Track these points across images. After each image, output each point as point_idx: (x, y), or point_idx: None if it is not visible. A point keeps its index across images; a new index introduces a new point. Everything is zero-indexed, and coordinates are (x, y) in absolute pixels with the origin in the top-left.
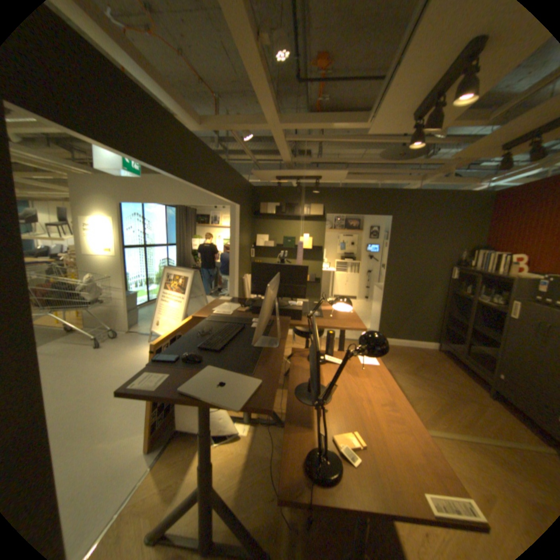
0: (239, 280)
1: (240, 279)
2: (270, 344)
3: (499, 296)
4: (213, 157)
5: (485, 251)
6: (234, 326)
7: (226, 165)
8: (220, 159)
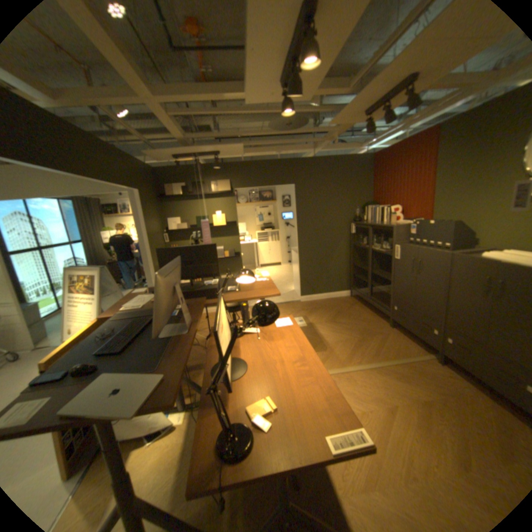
0: (155, 268)
1: (156, 267)
2: (177, 332)
3: (385, 242)
4: (85, 138)
5: (372, 206)
6: (142, 320)
7: (108, 146)
8: (97, 140)
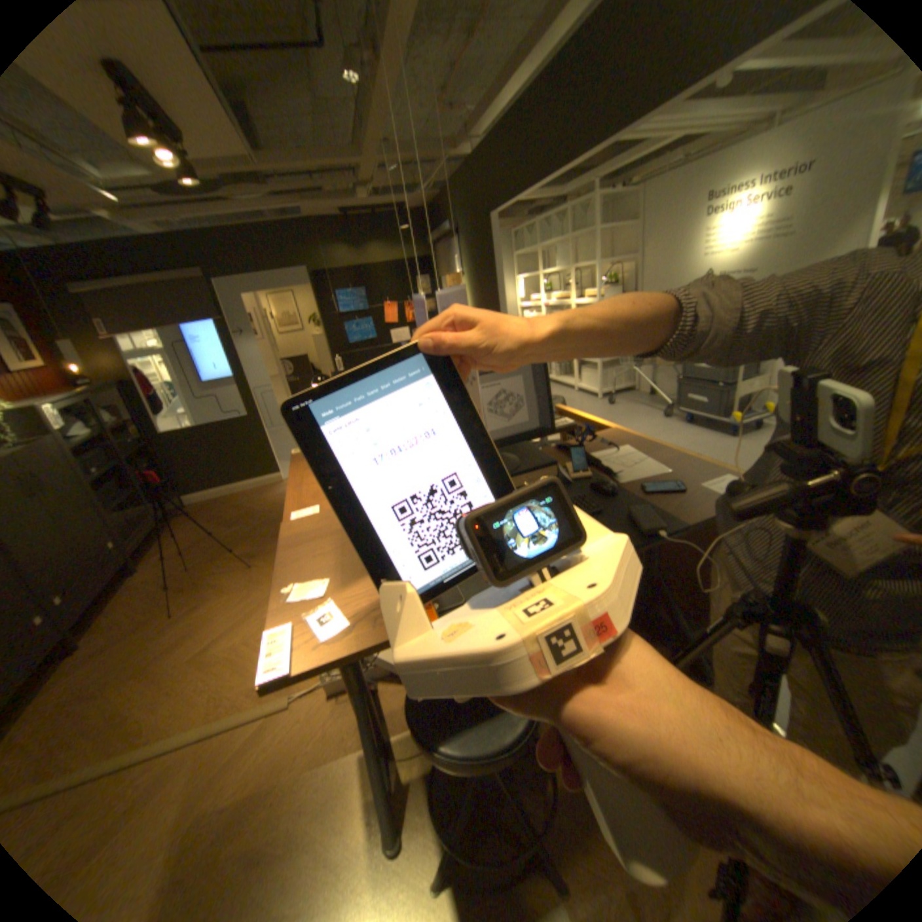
0: None
1: None
2: None
3: None
4: None
5: None
6: None
7: None
8: None
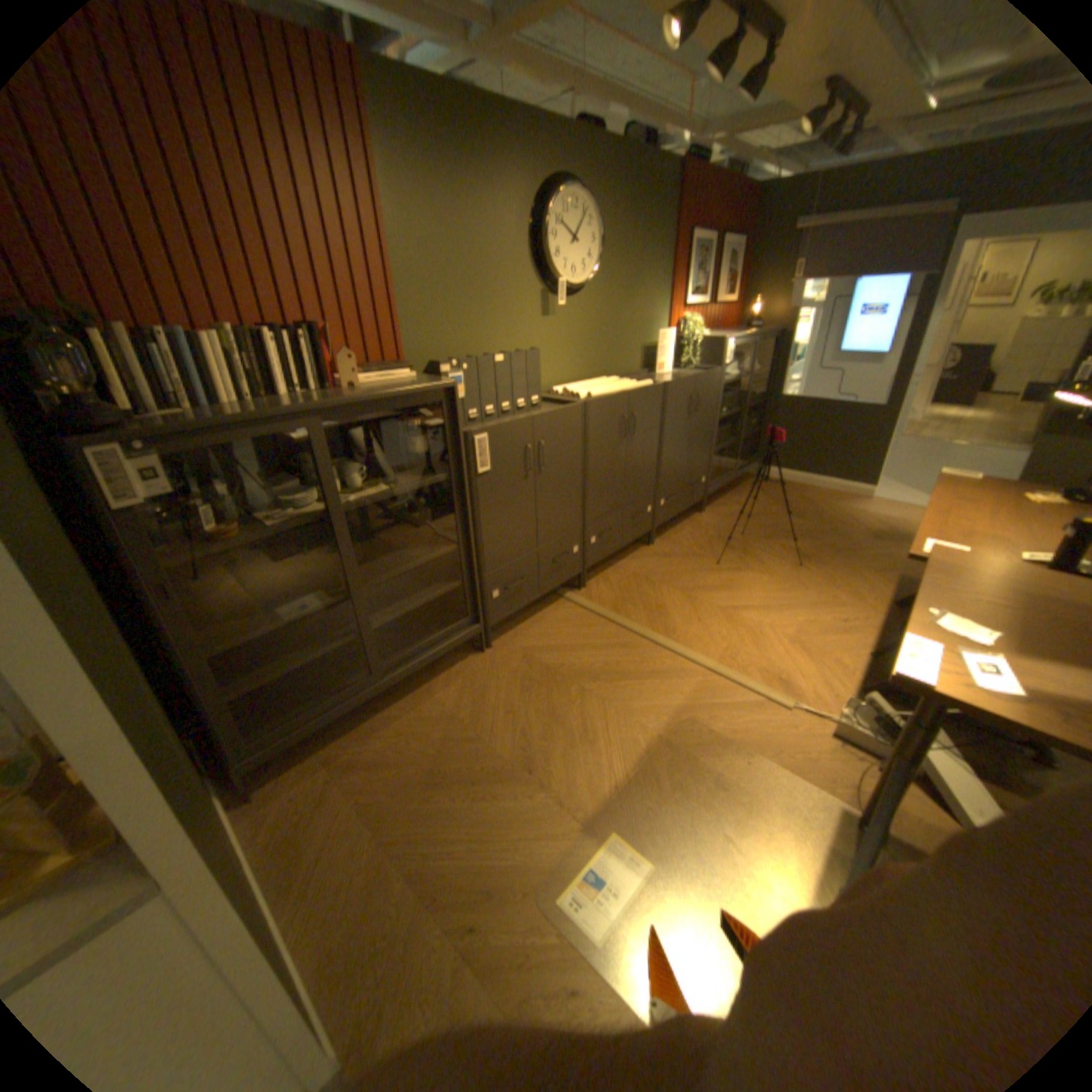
0: None
1: None
2: None
3: (335, 470)
4: None
5: (125, 331)
6: None
7: None
8: None
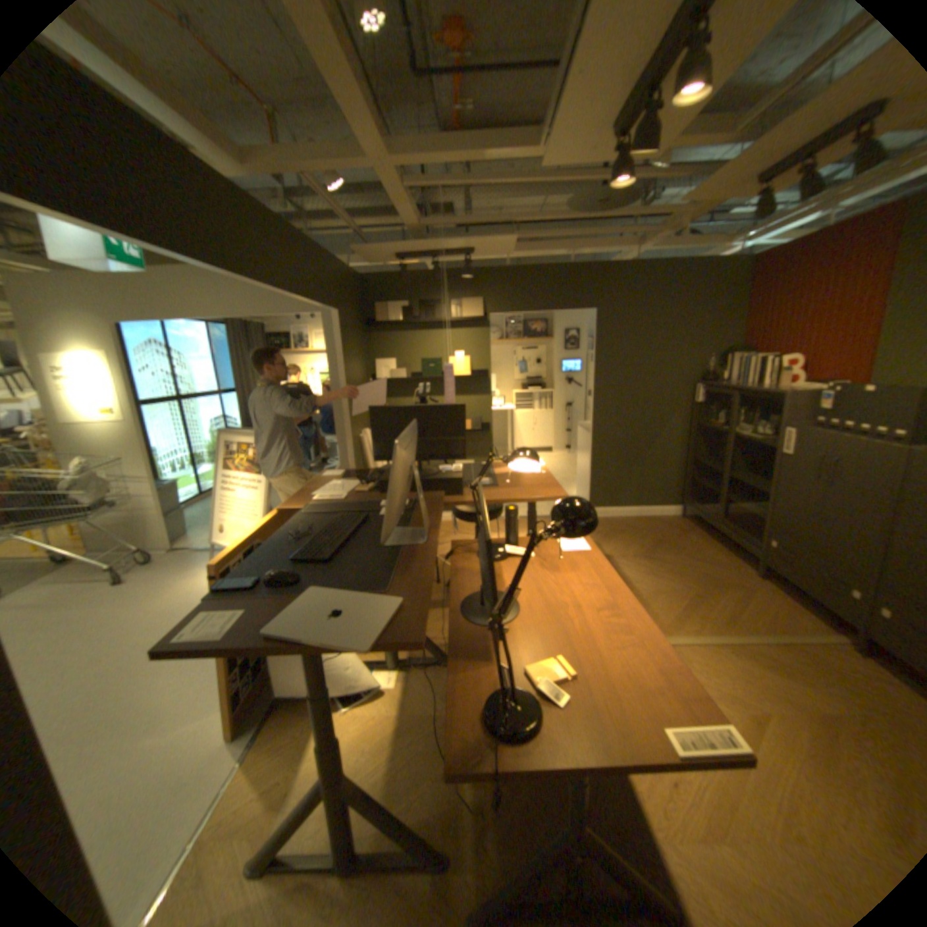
0: (355, 440)
1: (356, 438)
2: (413, 539)
3: (764, 422)
4: (277, 226)
5: (742, 355)
6: (351, 517)
7: (304, 239)
8: (291, 229)
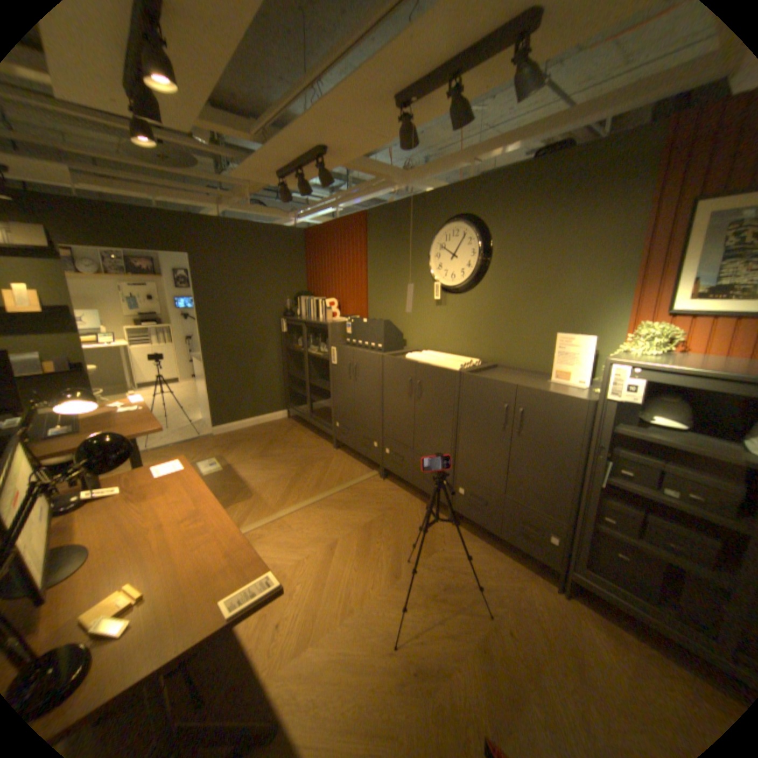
0: None
1: None
2: None
3: (324, 344)
4: None
5: (306, 298)
6: None
7: None
8: None
